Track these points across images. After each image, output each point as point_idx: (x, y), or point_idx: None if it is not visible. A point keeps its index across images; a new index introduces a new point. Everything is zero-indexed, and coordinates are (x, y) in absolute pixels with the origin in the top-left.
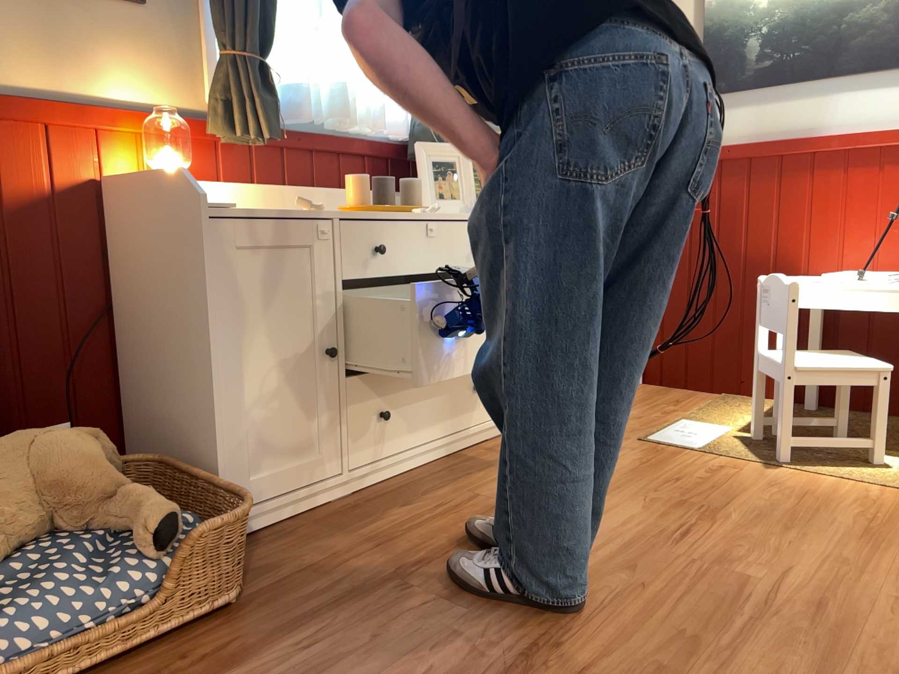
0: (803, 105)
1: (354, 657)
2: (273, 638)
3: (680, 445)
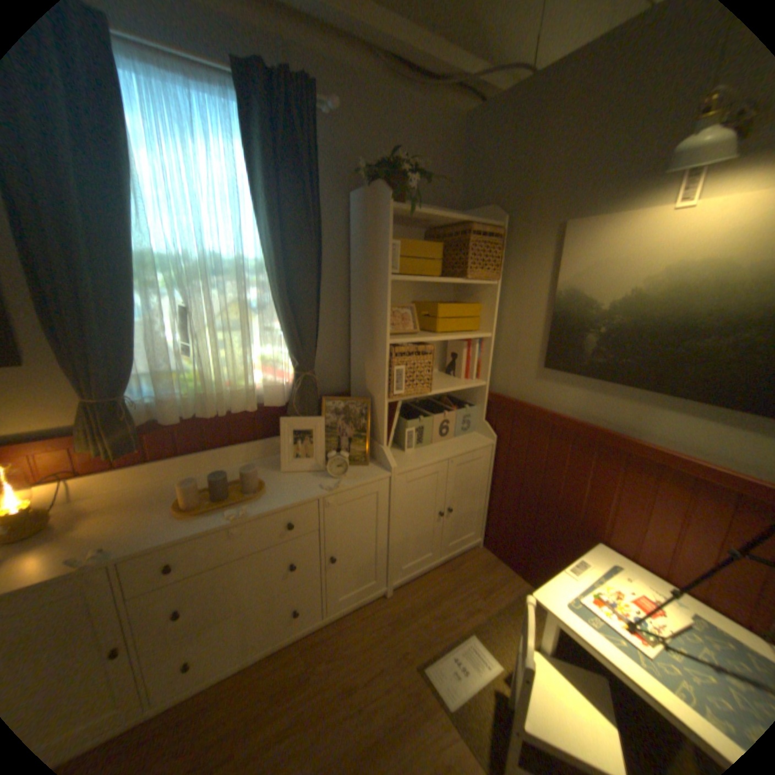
0: (632, 408)
1: None
2: None
3: (441, 700)
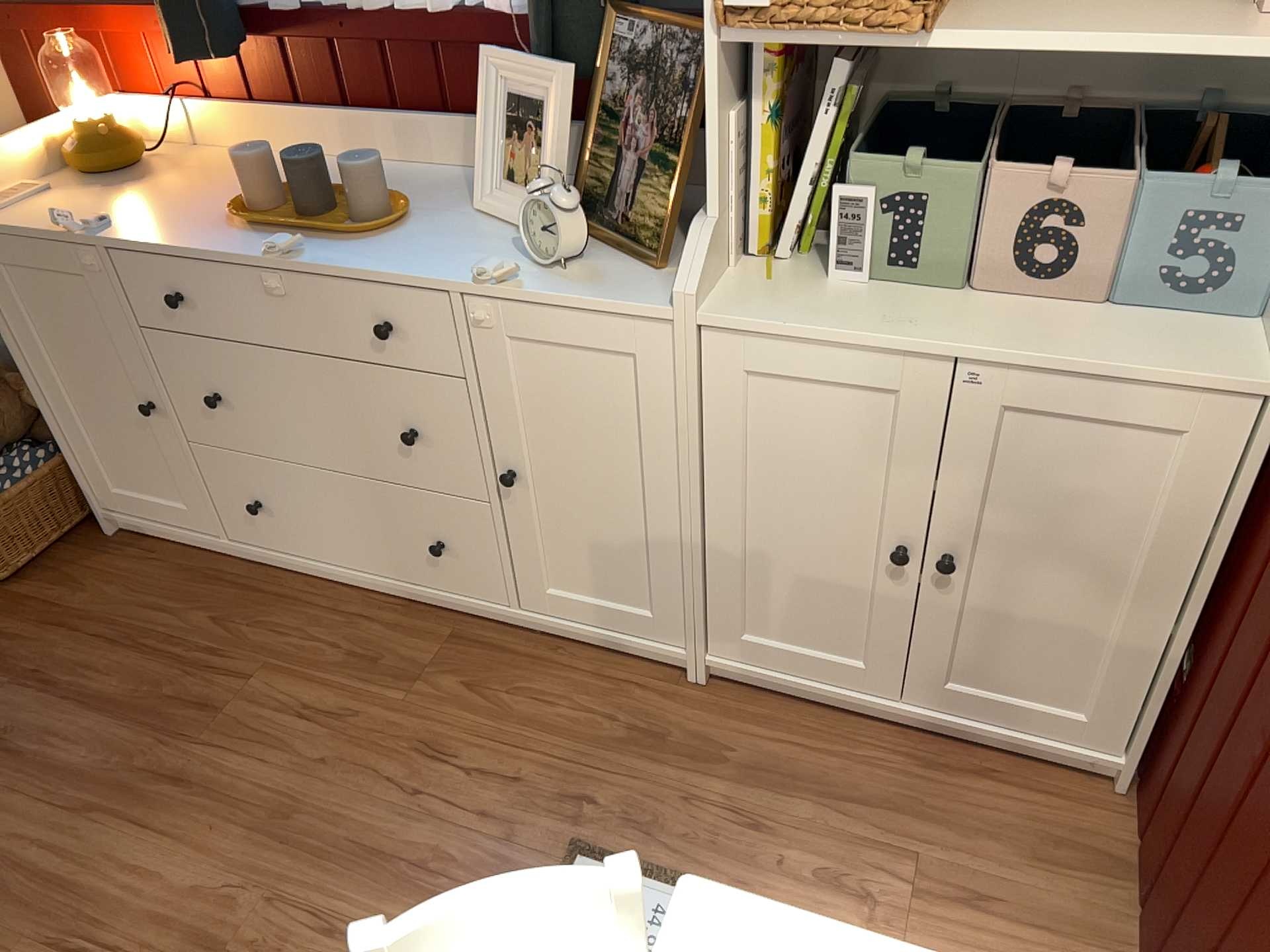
0: None
1: None
2: None
3: None
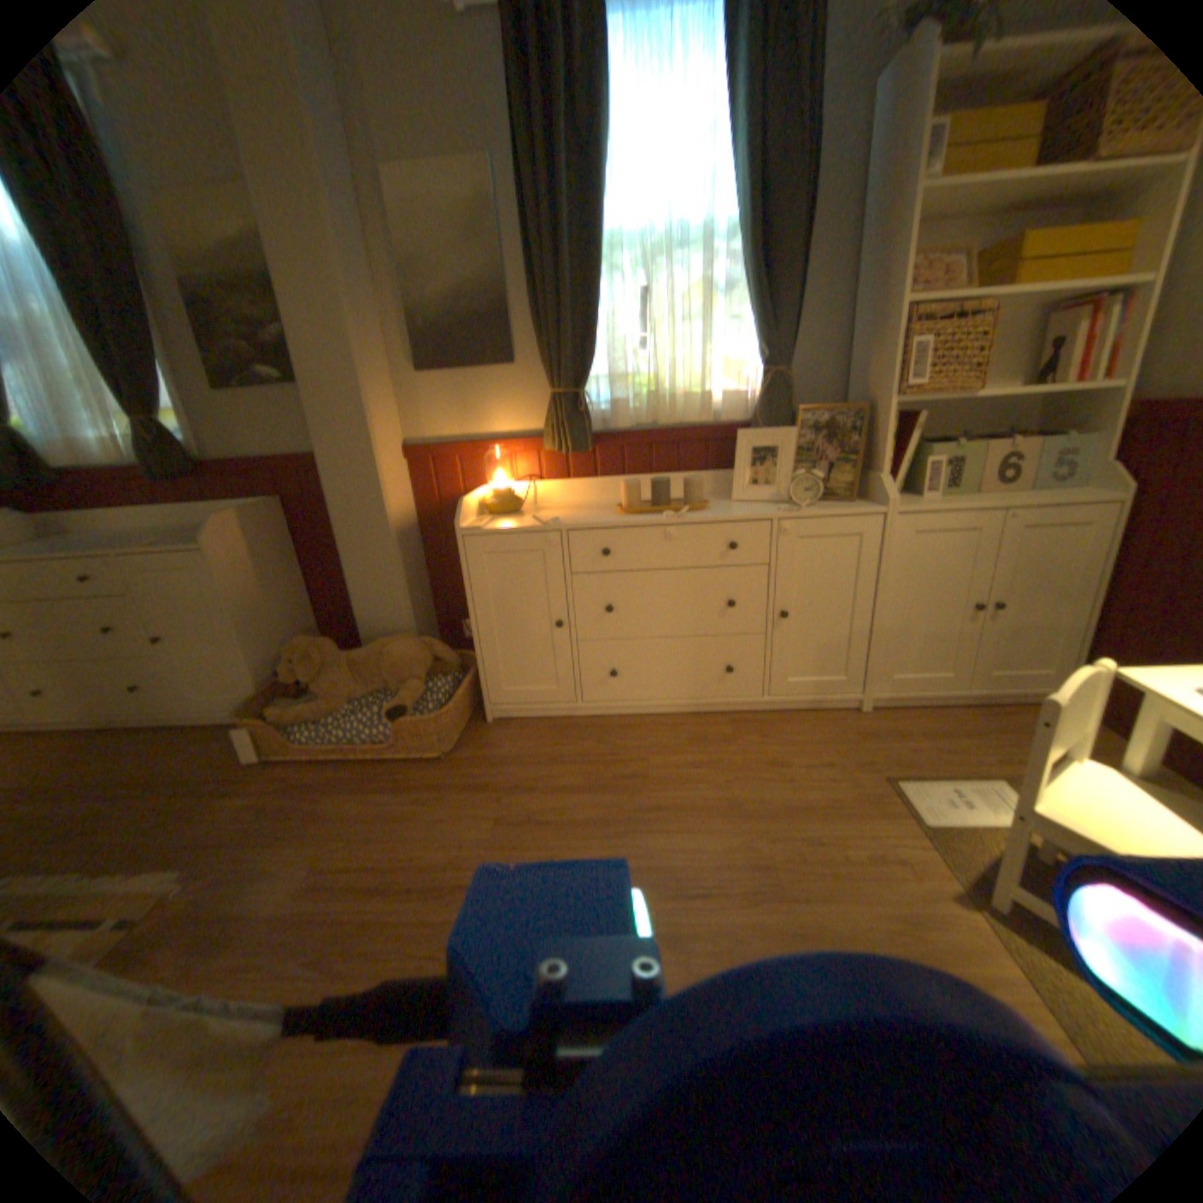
0: None
1: (421, 823)
2: (421, 789)
3: (916, 811)
